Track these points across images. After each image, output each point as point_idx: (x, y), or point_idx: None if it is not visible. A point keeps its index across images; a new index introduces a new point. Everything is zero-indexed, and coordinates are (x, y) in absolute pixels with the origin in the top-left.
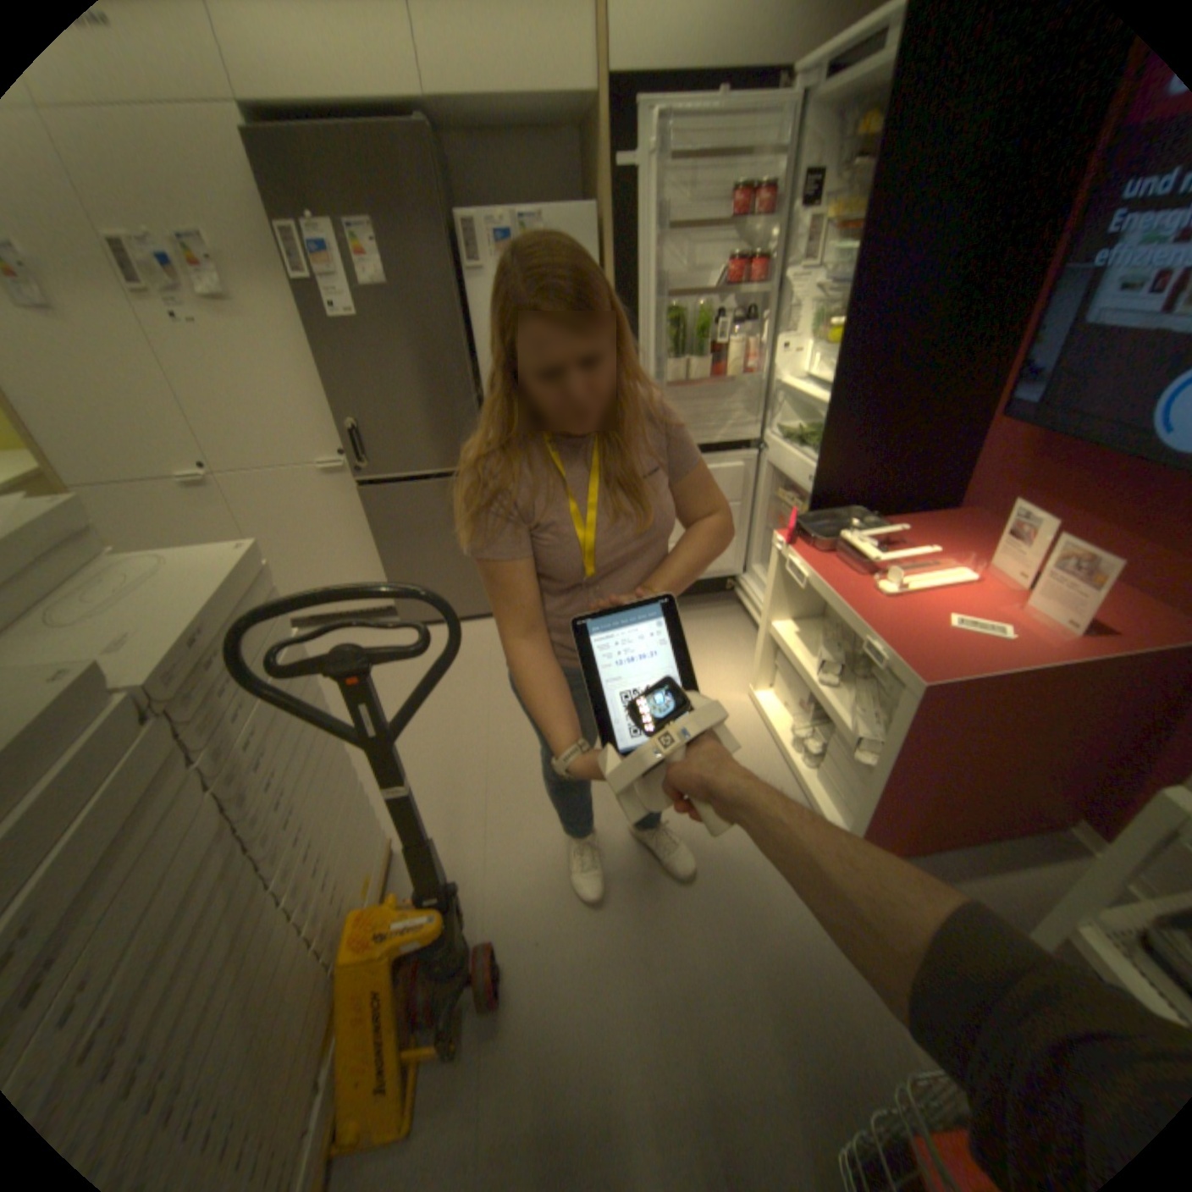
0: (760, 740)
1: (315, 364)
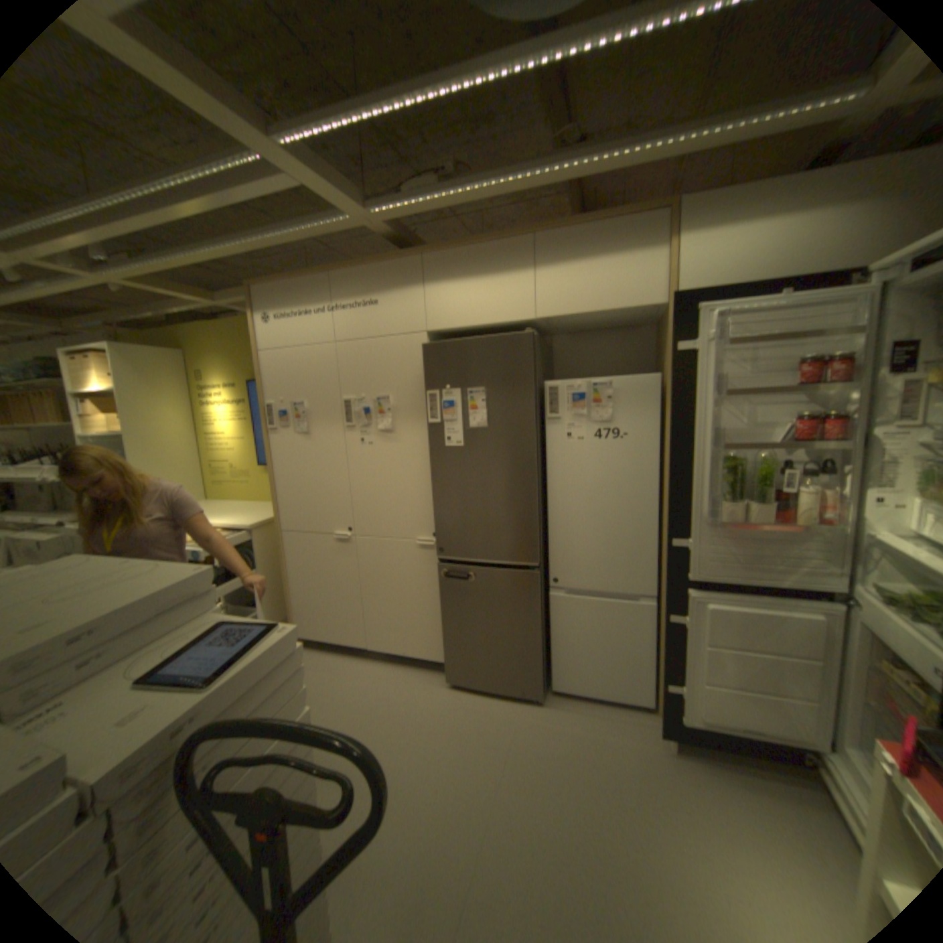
0: None
1: (432, 473)
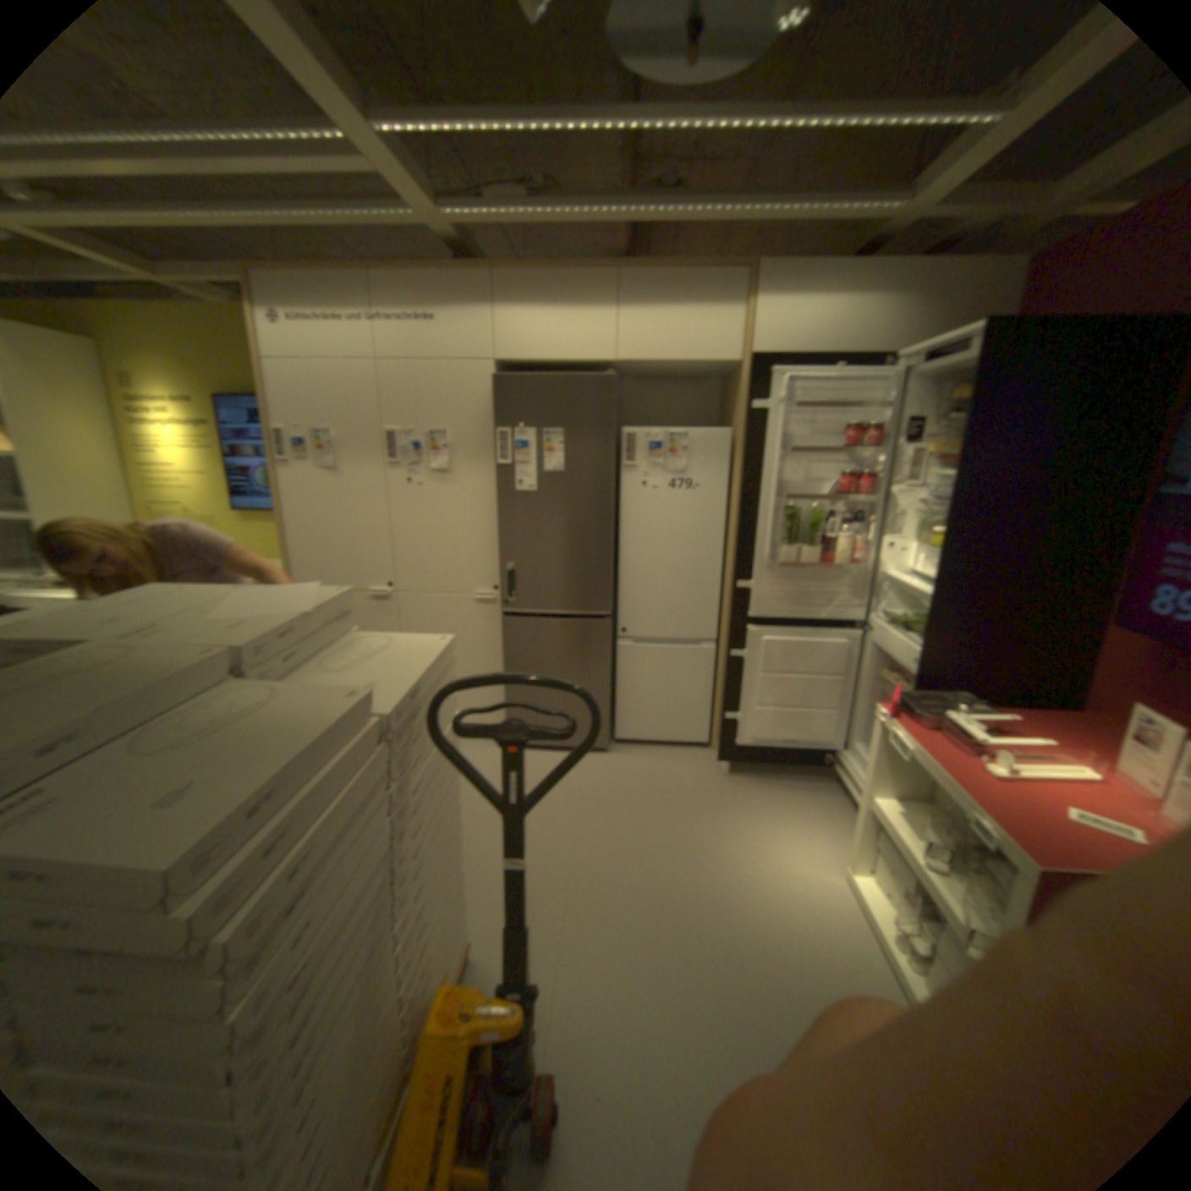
0: (860, 933)
1: (498, 521)
